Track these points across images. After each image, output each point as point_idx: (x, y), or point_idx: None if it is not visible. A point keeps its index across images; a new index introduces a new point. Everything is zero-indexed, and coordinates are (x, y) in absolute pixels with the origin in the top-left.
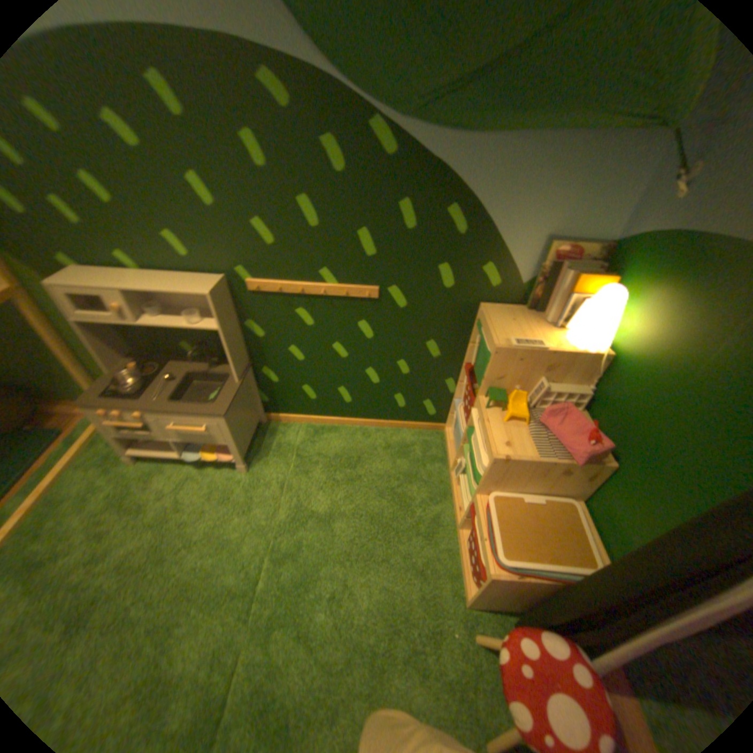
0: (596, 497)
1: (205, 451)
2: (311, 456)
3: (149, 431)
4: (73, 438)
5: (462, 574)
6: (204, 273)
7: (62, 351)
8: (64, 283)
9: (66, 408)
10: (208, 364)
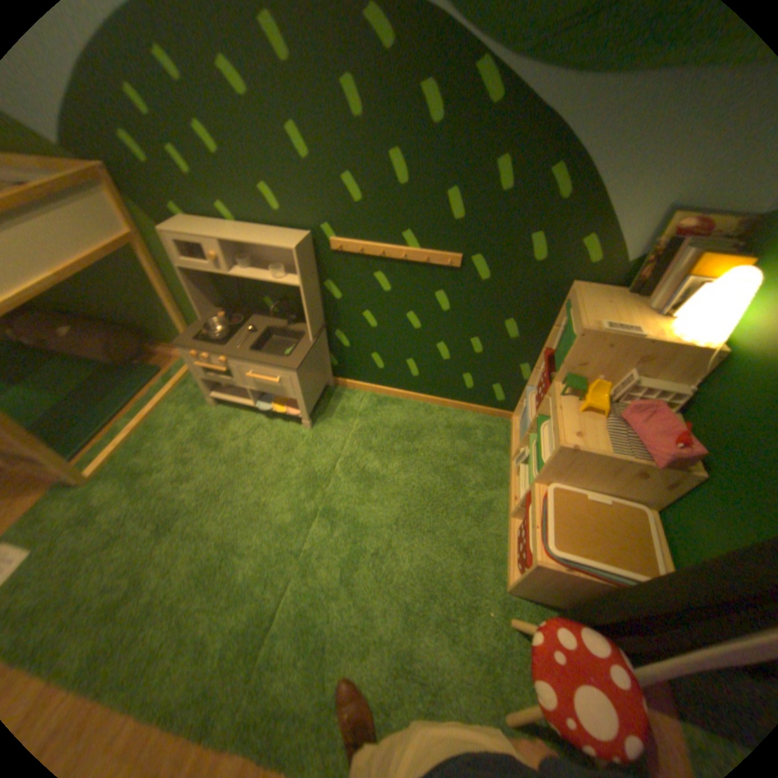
0: (674, 509)
1: (276, 403)
2: (371, 424)
3: (231, 377)
4: (168, 377)
5: (507, 560)
6: (292, 229)
7: (165, 297)
8: (172, 230)
9: (164, 350)
10: (287, 321)
